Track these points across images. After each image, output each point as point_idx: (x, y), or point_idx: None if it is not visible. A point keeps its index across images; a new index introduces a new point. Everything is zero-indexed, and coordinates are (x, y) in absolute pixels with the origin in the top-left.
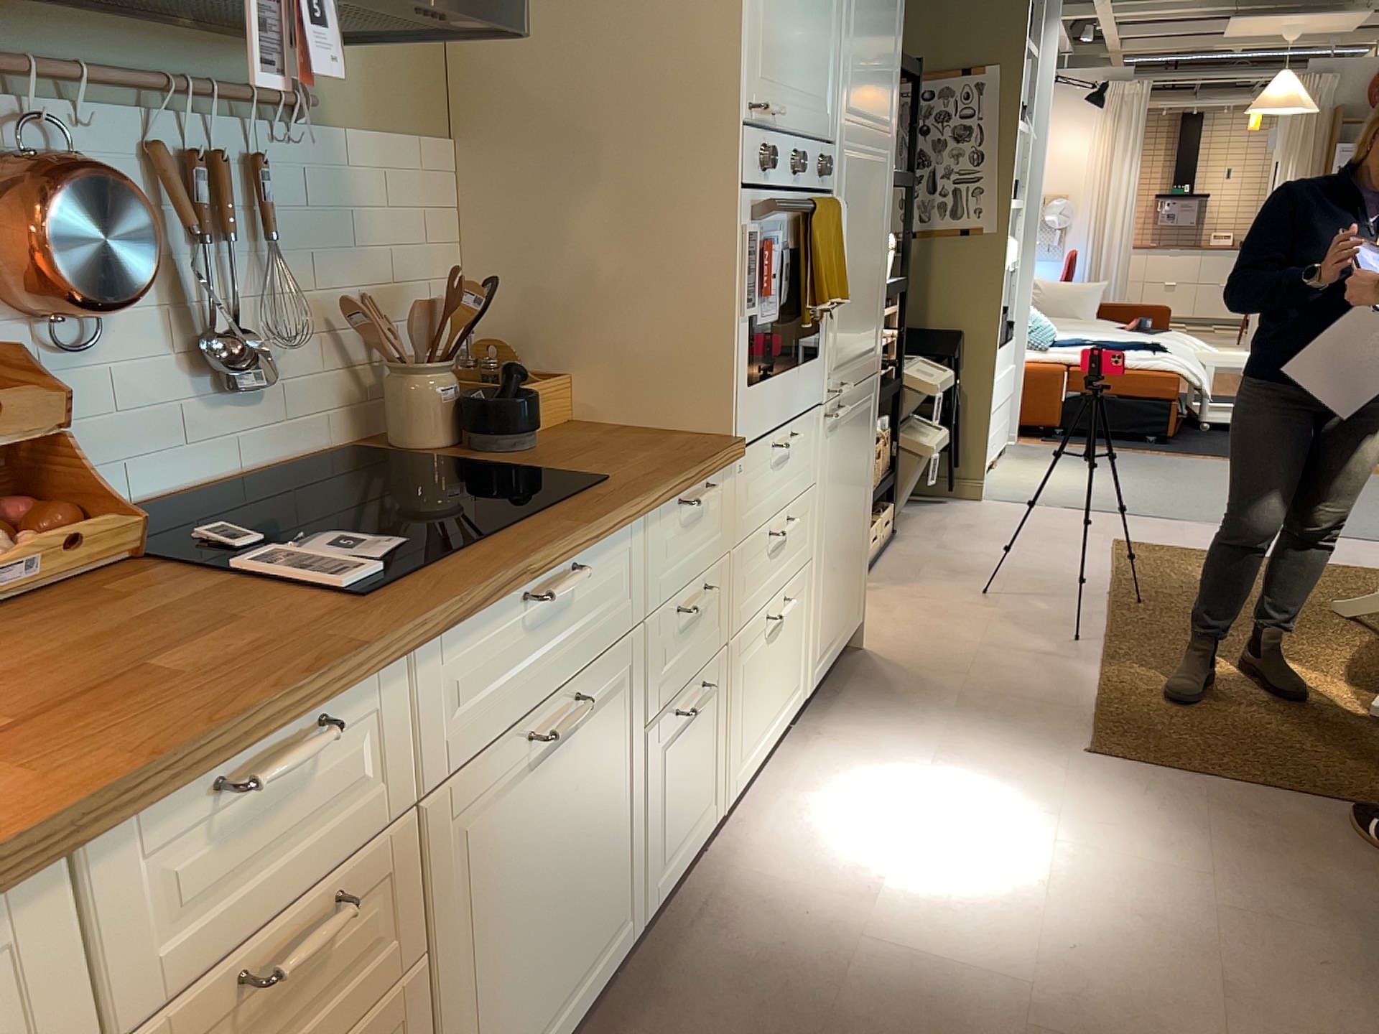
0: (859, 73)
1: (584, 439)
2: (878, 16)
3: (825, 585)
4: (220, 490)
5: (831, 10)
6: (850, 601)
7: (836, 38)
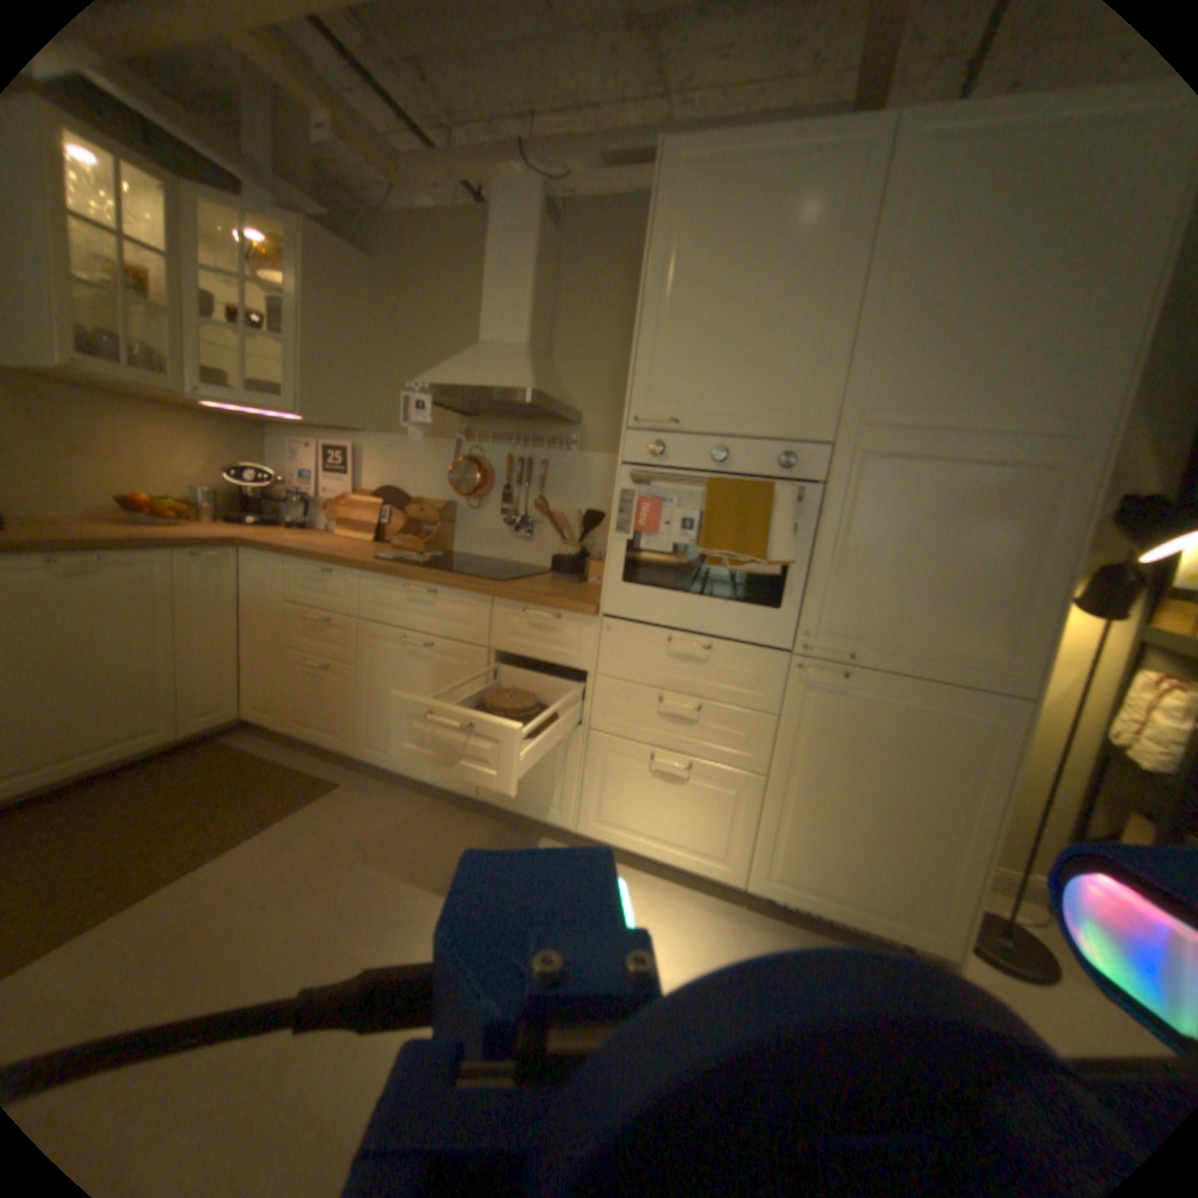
0: (919, 374)
1: (583, 588)
2: (1006, 311)
3: (801, 826)
4: (505, 564)
5: (818, 332)
6: (904, 905)
7: (835, 352)
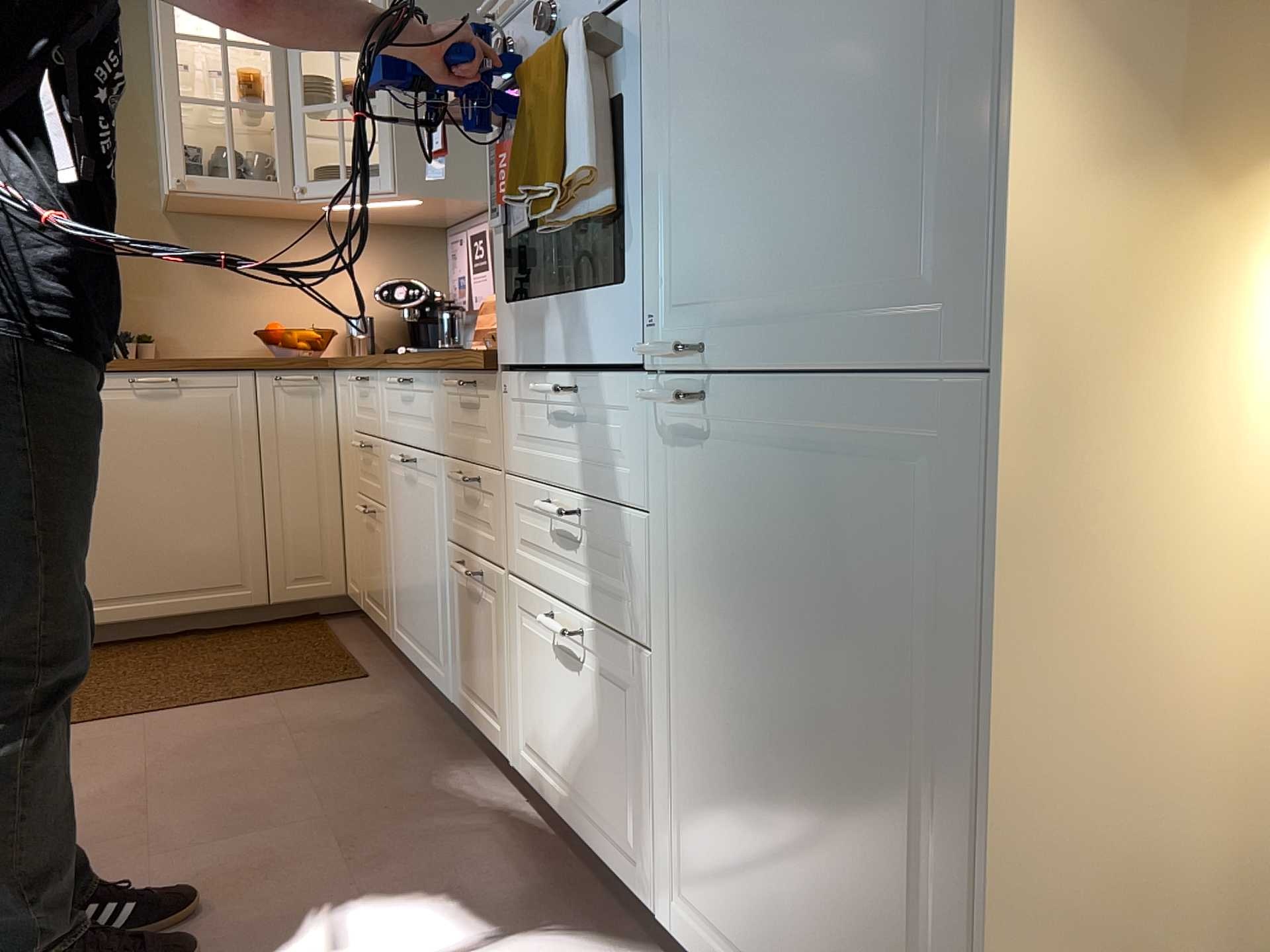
0: None
1: None
2: None
3: (704, 780)
4: None
5: None
6: None
7: None
